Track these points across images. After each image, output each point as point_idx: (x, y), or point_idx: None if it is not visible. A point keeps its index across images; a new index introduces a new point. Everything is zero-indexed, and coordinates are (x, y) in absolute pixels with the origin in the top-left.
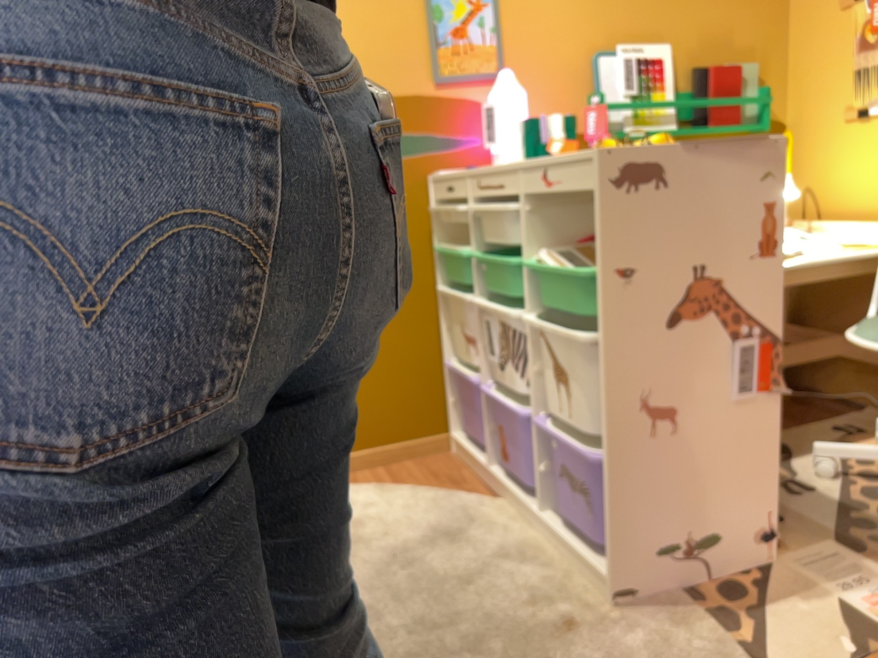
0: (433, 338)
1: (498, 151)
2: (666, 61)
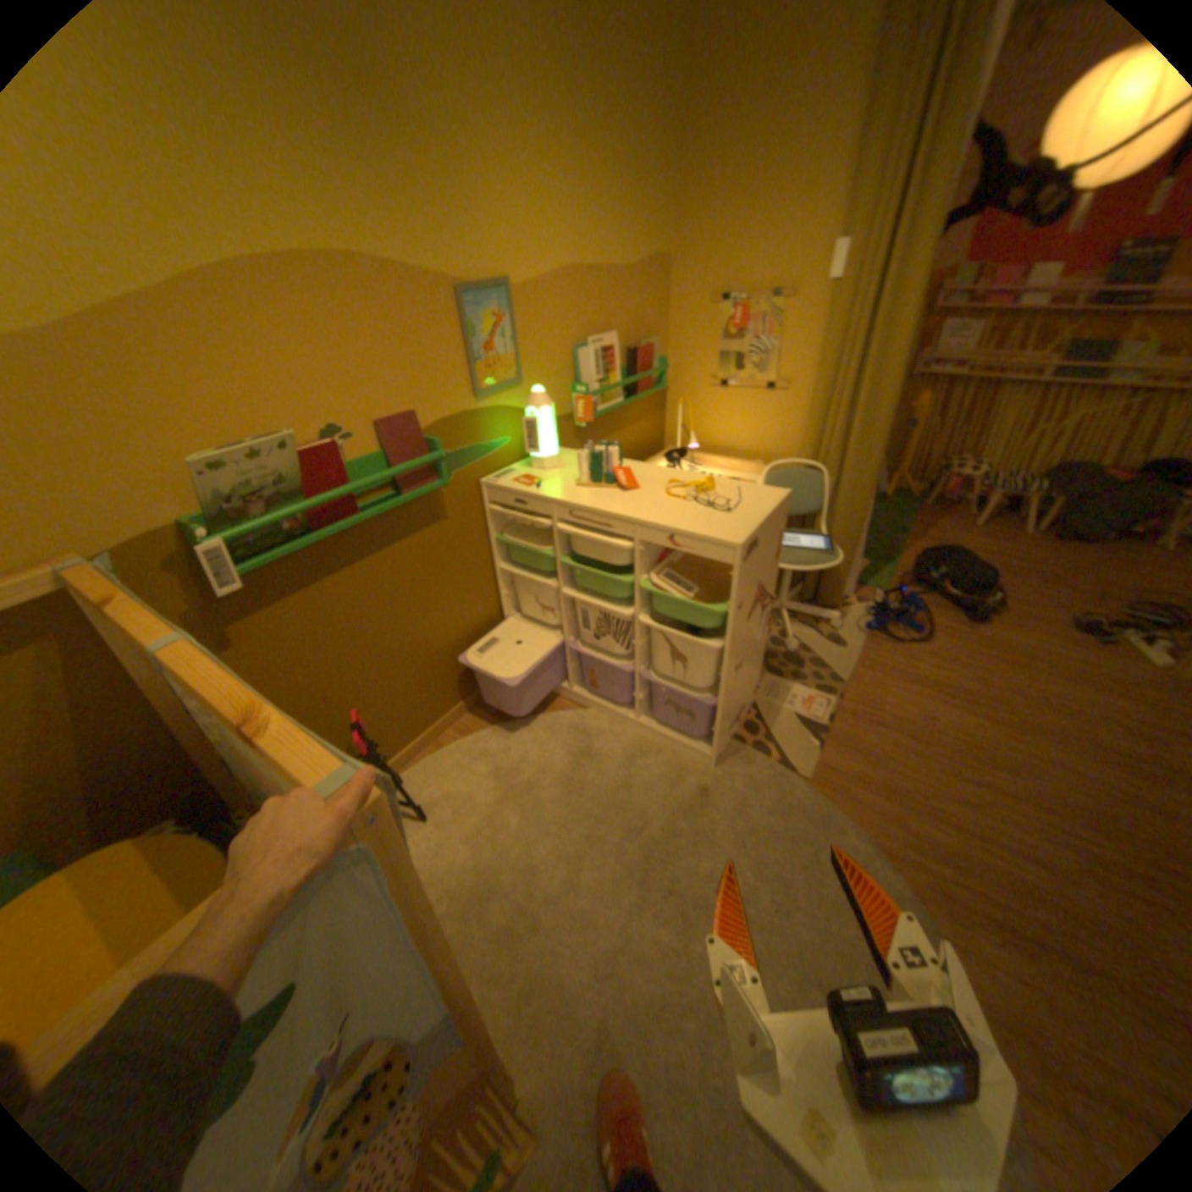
0: (493, 603)
1: (536, 455)
2: (614, 347)
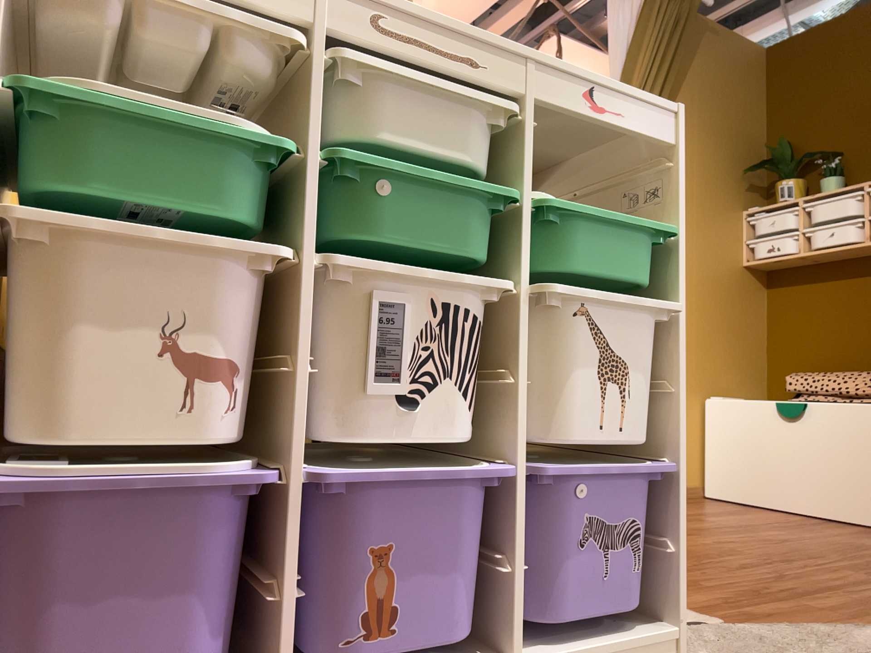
0: None
1: None
2: None
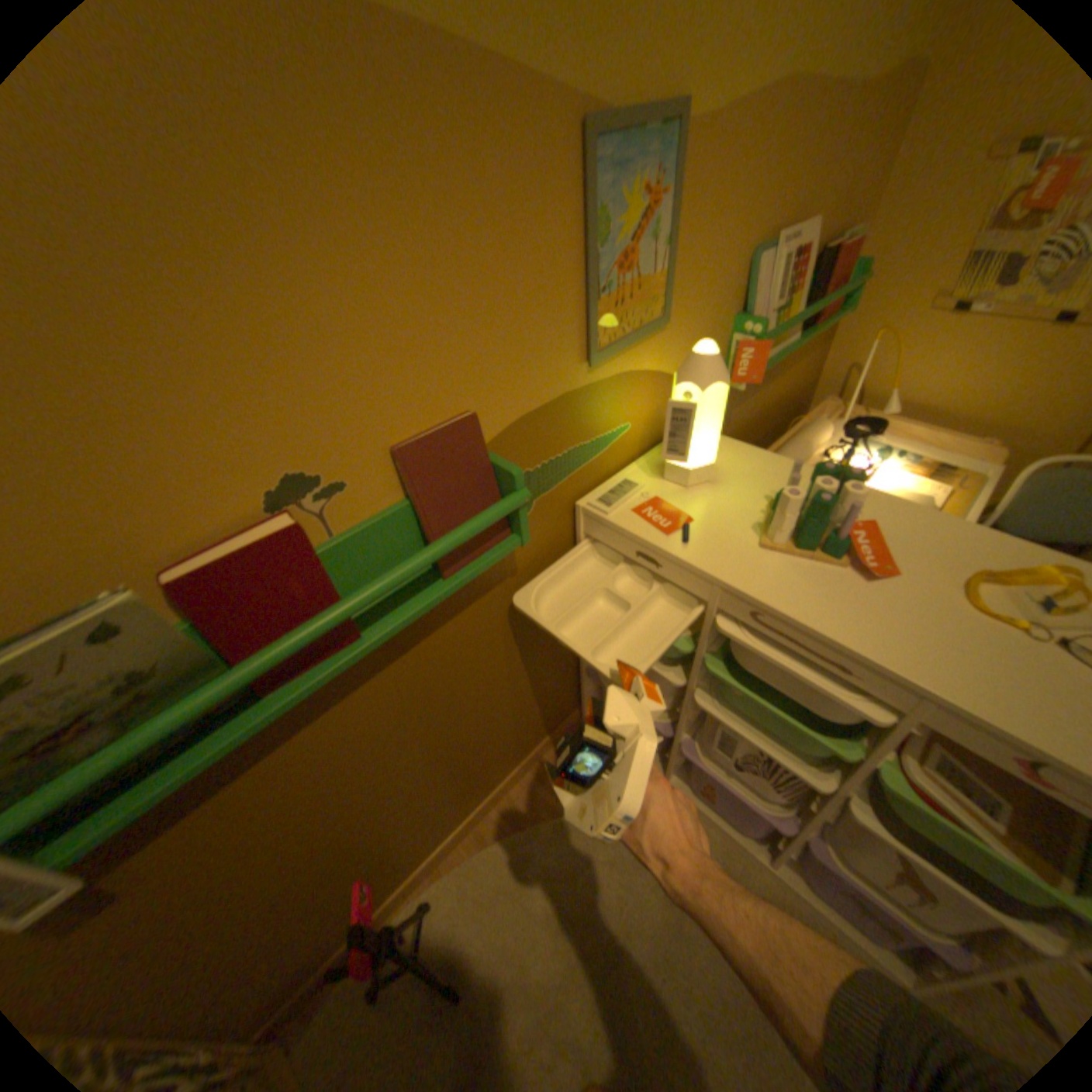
0: (569, 652)
1: (679, 460)
2: (815, 244)
